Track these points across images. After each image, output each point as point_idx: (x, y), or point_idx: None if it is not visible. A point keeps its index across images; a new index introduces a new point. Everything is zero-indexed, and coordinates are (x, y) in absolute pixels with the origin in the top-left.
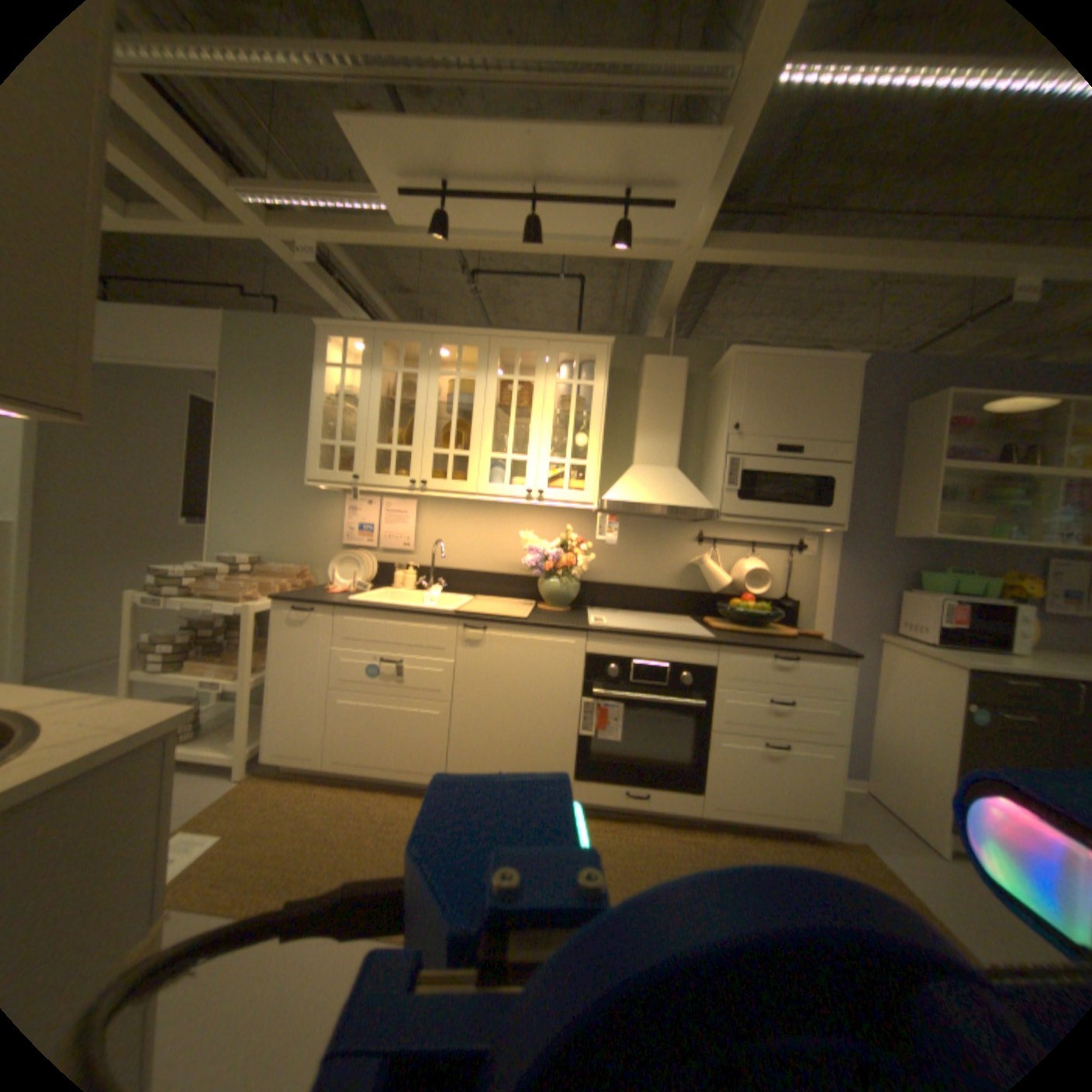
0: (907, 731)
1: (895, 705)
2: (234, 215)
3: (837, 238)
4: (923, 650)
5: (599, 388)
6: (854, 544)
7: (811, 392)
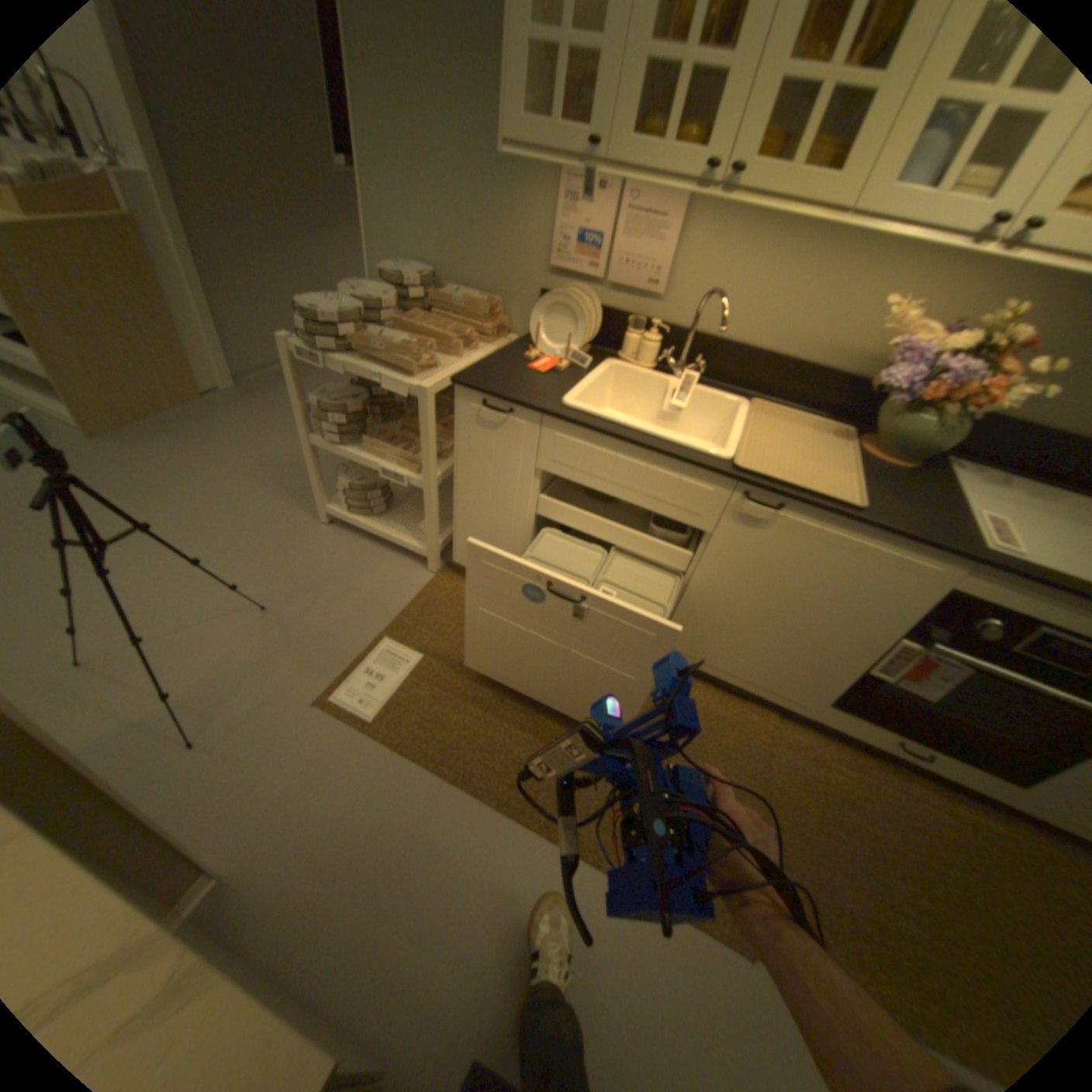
0: None
1: None
2: None
3: None
4: None
5: None
6: None
7: None
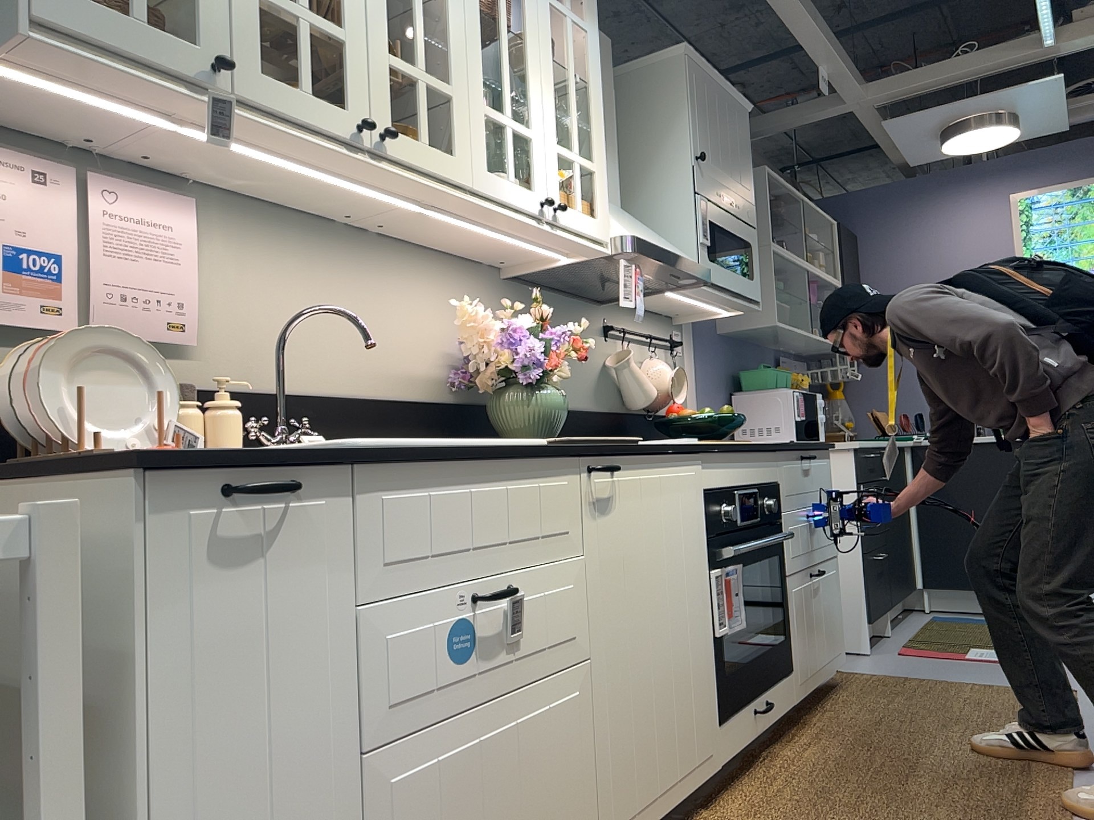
0: None
1: None
2: None
3: None
4: None
5: (596, 42)
6: (702, 341)
7: (732, 136)
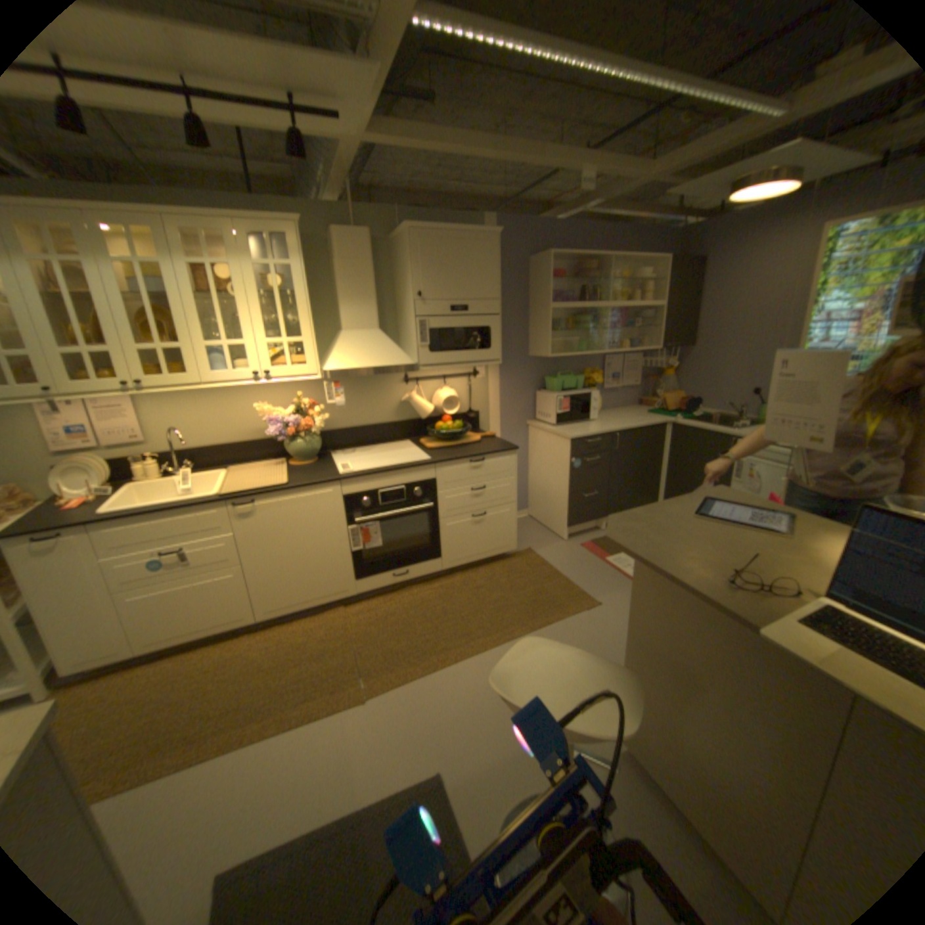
0: (543, 478)
1: (537, 464)
2: None
3: (472, 135)
4: (548, 431)
5: (299, 269)
6: (506, 366)
7: (468, 263)
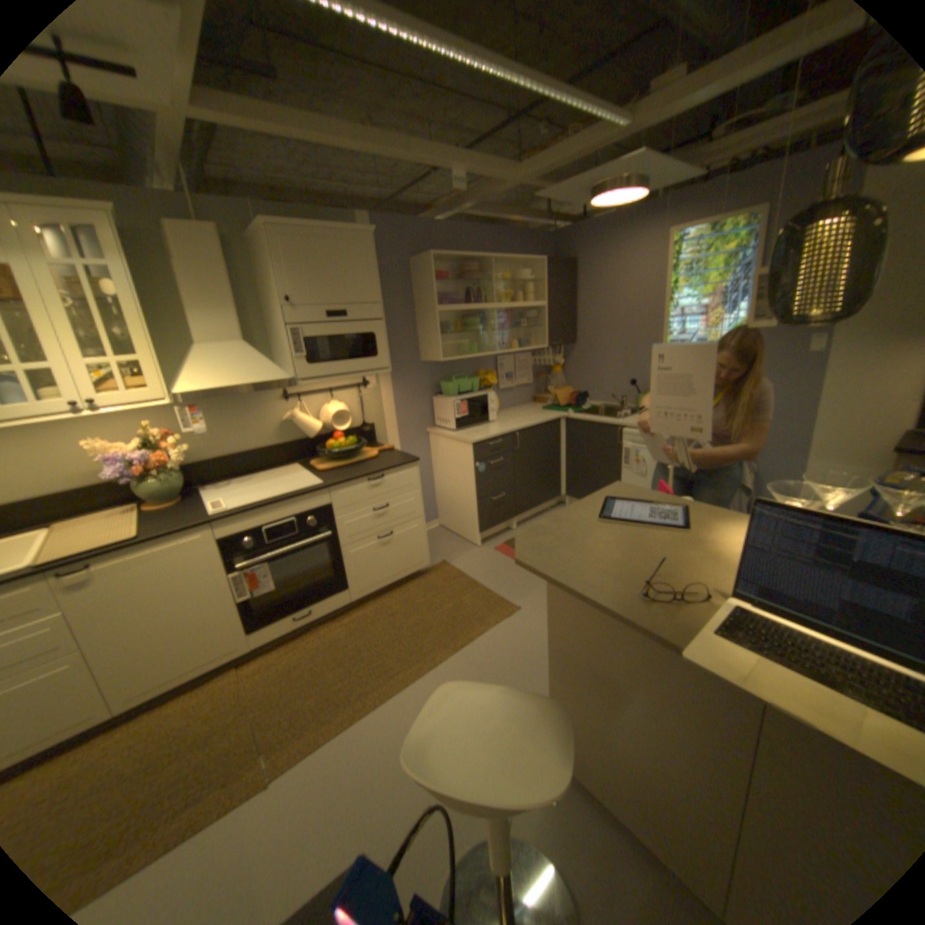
0: (450, 486)
1: (441, 472)
2: None
3: (326, 121)
4: (449, 437)
5: (120, 271)
6: (398, 374)
7: (341, 264)
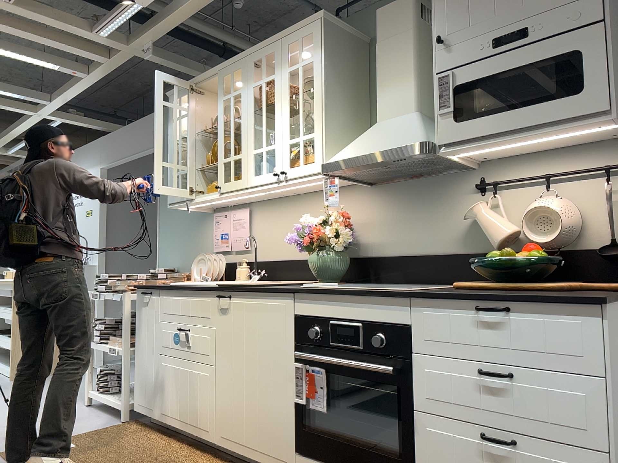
0: None
1: None
2: (112, 48)
3: None
4: None
5: (317, 61)
6: None
7: None
